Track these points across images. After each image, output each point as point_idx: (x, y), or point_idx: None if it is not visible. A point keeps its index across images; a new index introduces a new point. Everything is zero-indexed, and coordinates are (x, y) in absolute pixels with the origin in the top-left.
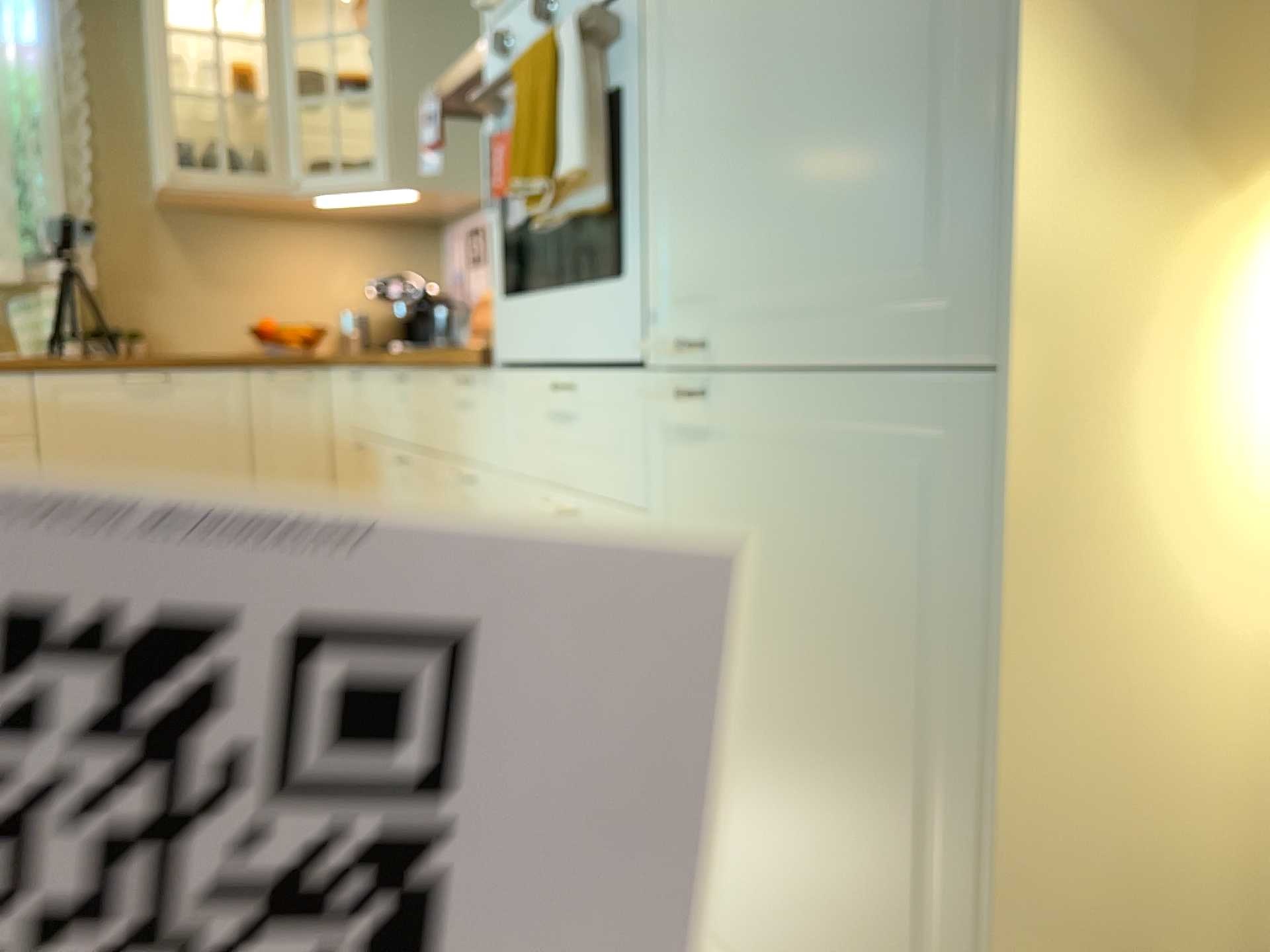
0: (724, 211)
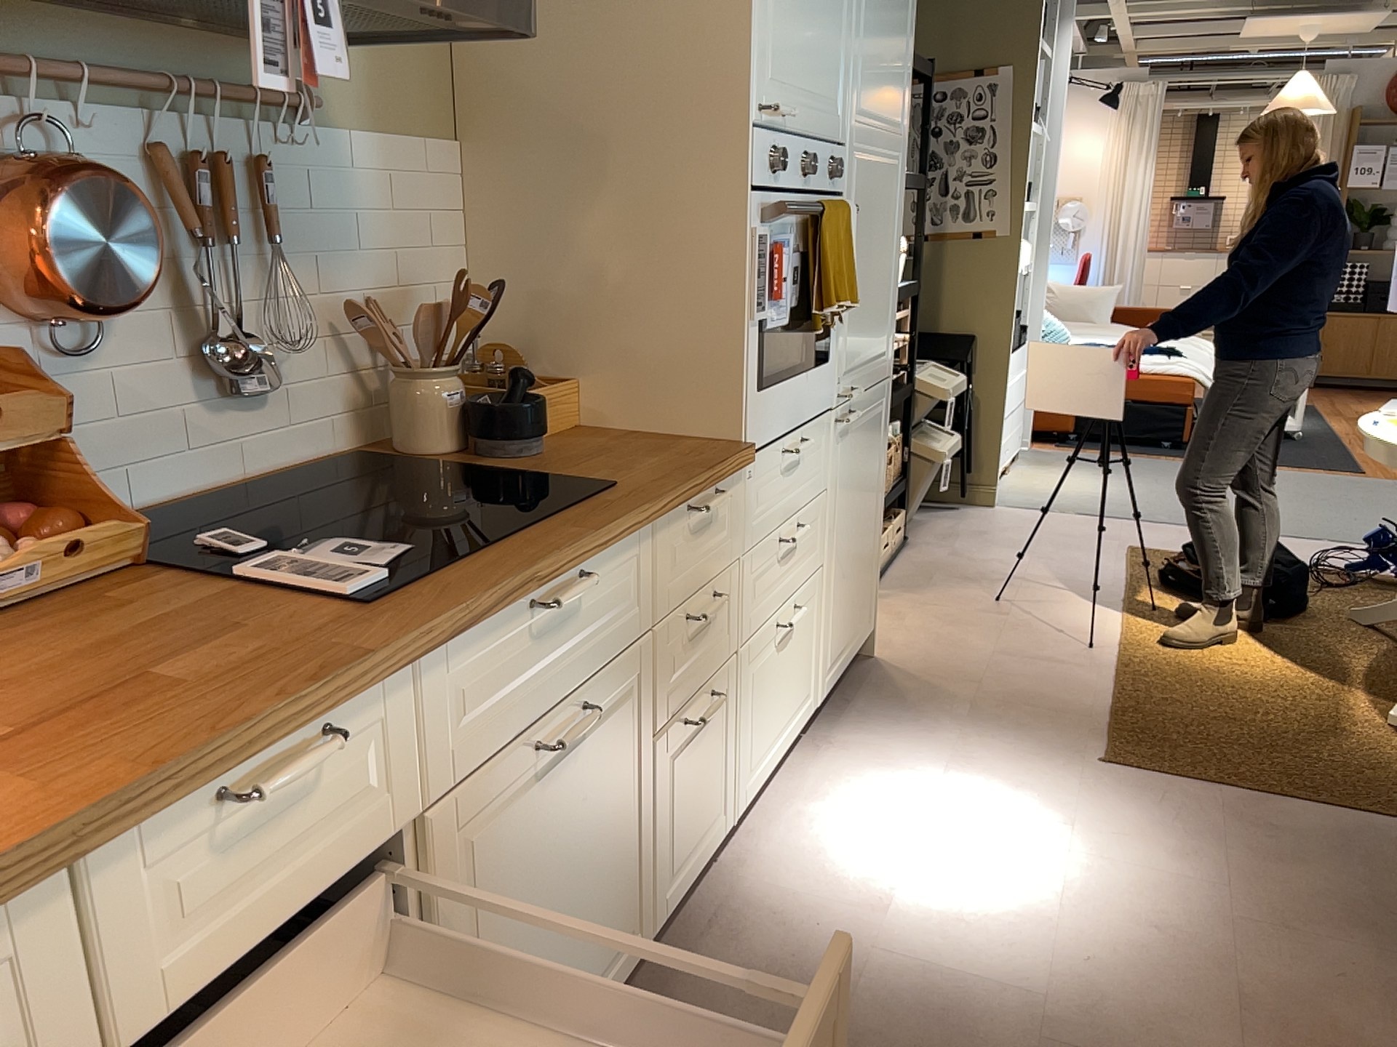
0: (857, 327)
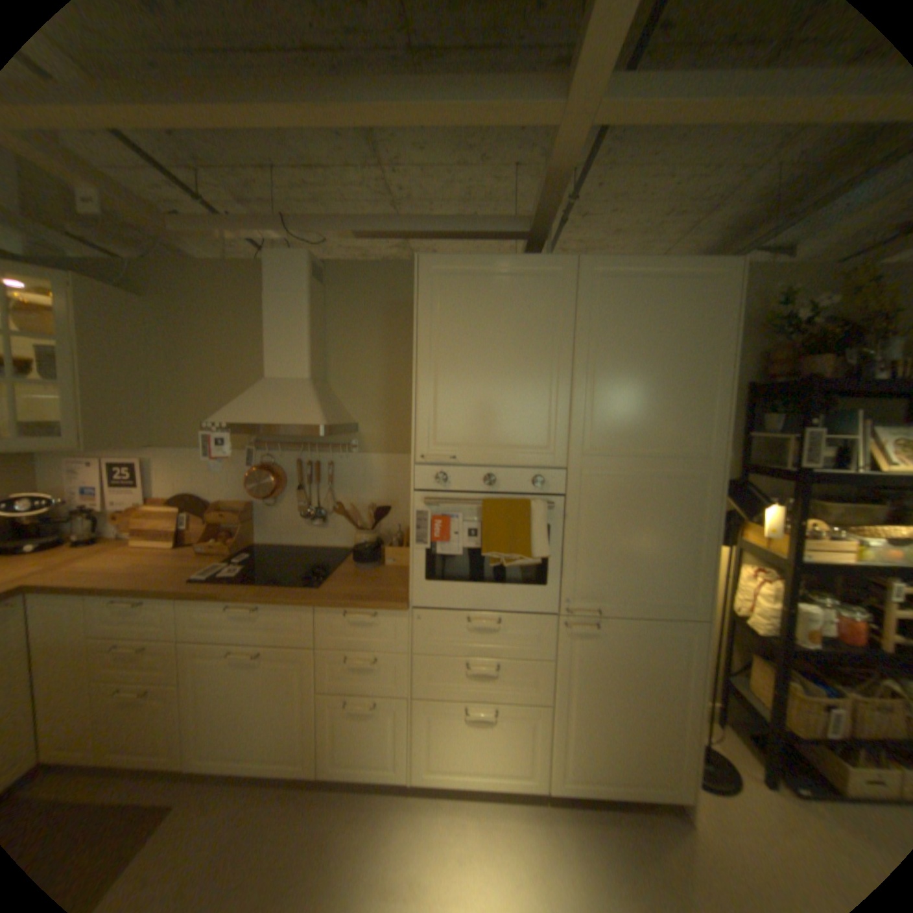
0: (604, 574)
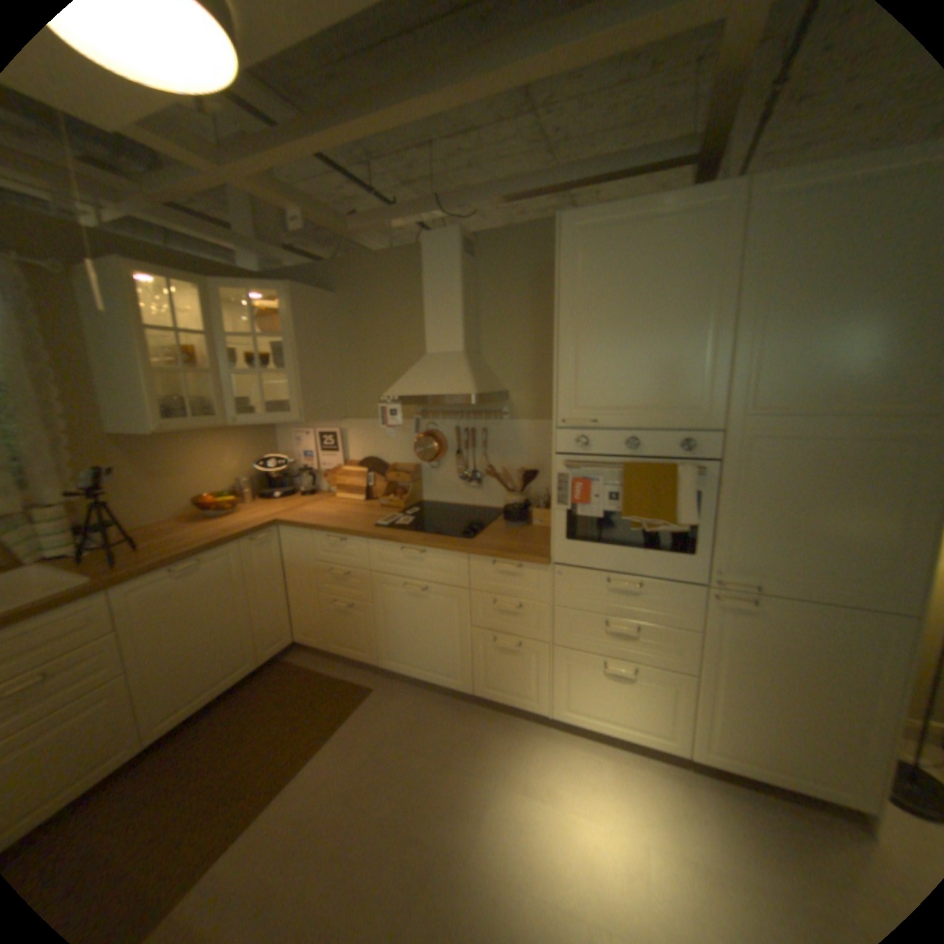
0: (768, 549)
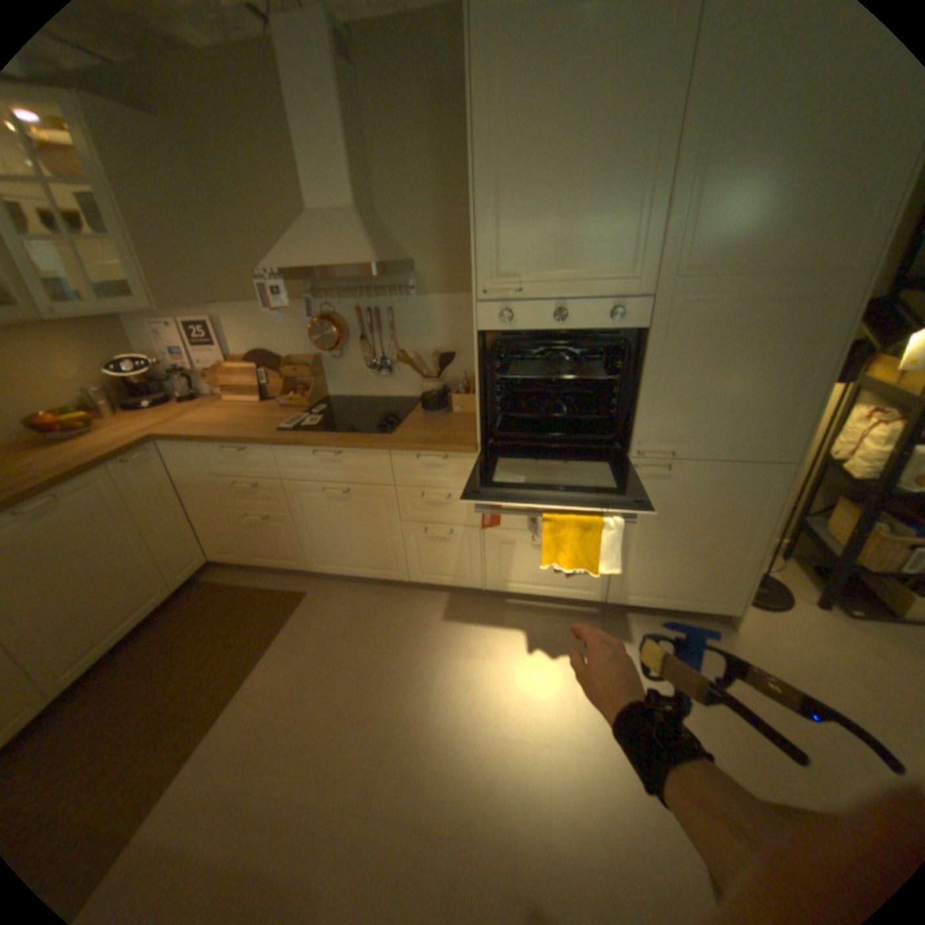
0: (685, 416)
